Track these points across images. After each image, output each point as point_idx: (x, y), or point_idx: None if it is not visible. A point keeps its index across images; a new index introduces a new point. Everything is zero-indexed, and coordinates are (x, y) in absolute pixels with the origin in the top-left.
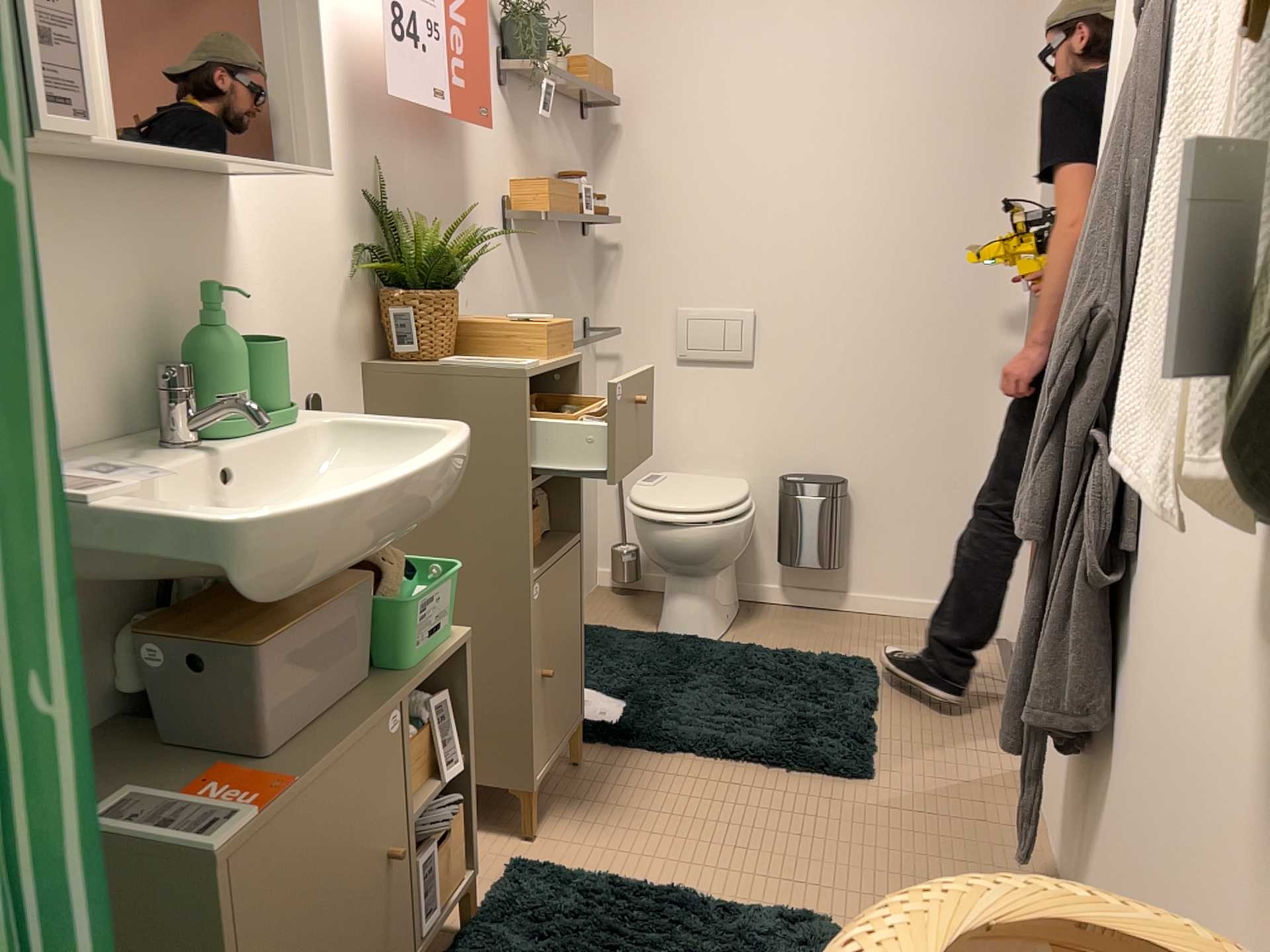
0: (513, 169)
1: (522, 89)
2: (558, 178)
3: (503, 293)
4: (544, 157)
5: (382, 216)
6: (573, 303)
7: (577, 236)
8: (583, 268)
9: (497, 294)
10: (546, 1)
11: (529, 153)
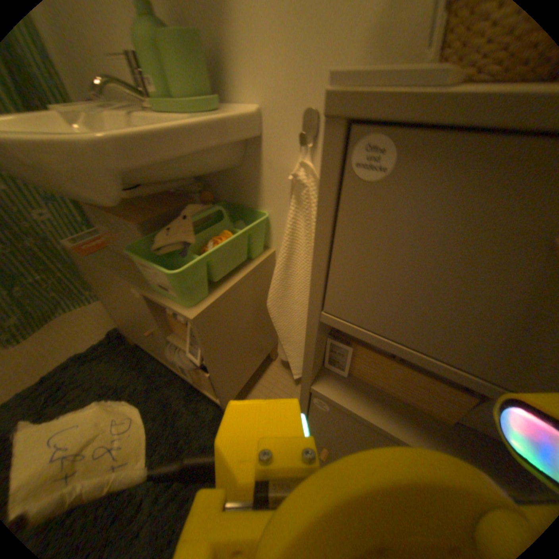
0: None
1: None
2: None
3: None
4: None
5: None
6: None
7: None
8: None
9: None
10: None
11: None
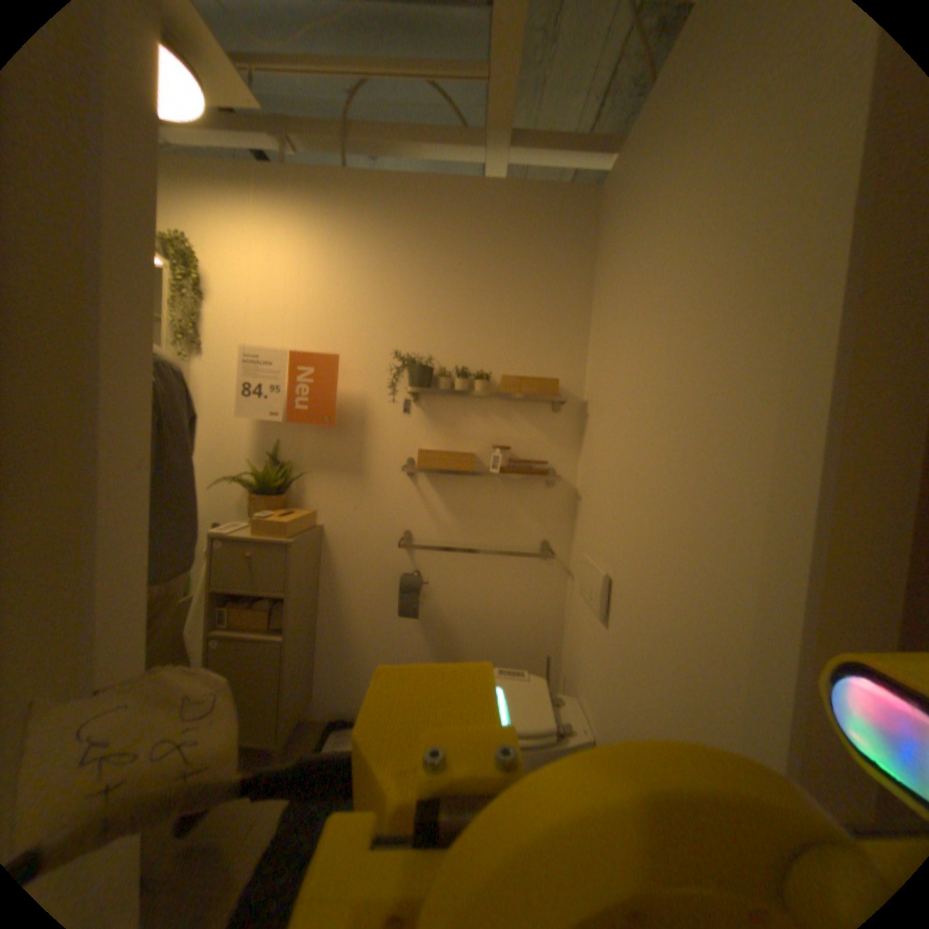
0: (423, 440)
1: (443, 396)
2: (499, 445)
3: (400, 505)
4: (477, 433)
5: (277, 460)
6: (519, 525)
7: (534, 482)
8: (545, 505)
9: (392, 505)
10: (491, 342)
11: (451, 431)
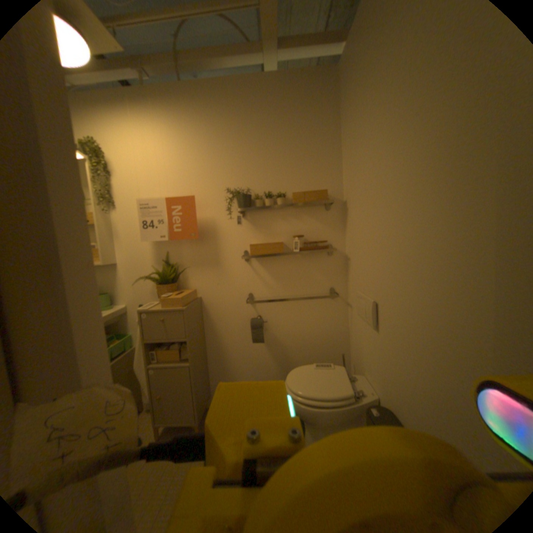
0: (252, 239)
1: (259, 211)
2: (297, 235)
3: (244, 279)
4: (283, 230)
5: (169, 264)
6: (315, 281)
7: (321, 254)
8: (329, 267)
9: (239, 280)
10: (283, 174)
11: (267, 231)
